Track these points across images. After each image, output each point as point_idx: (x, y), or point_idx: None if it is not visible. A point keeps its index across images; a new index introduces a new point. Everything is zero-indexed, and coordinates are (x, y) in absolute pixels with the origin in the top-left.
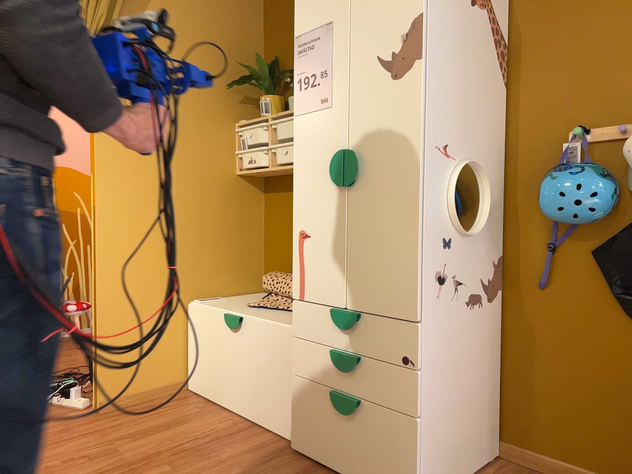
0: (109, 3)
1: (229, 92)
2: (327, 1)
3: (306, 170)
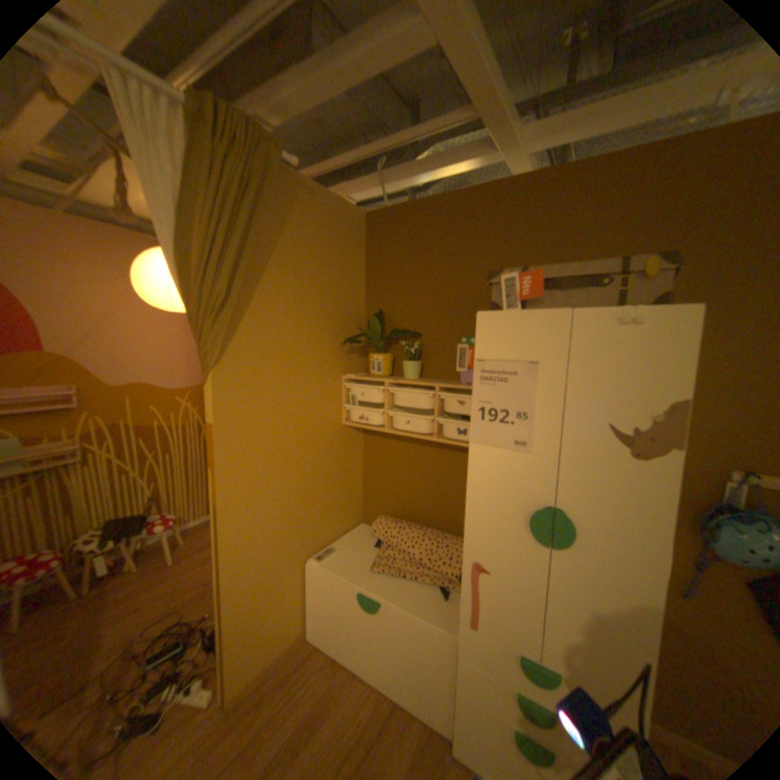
0: (229, 279)
1: (339, 347)
2: (530, 335)
3: (488, 506)
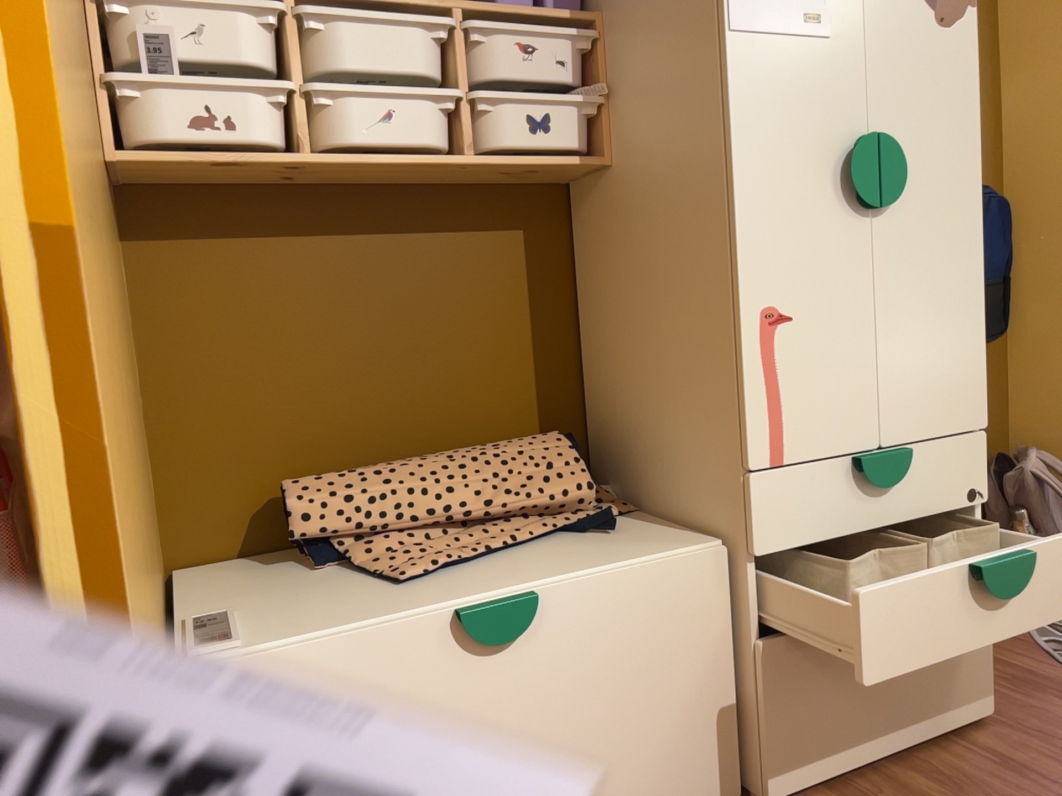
0: None
1: None
2: None
3: (775, 169)
